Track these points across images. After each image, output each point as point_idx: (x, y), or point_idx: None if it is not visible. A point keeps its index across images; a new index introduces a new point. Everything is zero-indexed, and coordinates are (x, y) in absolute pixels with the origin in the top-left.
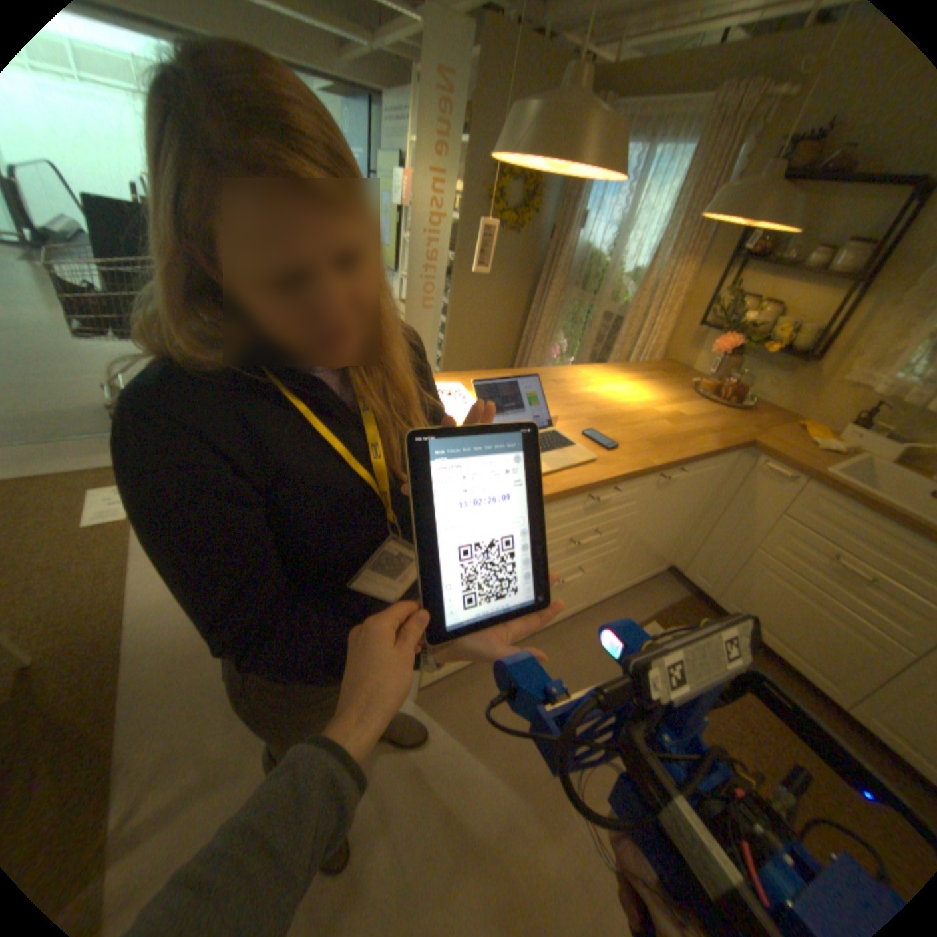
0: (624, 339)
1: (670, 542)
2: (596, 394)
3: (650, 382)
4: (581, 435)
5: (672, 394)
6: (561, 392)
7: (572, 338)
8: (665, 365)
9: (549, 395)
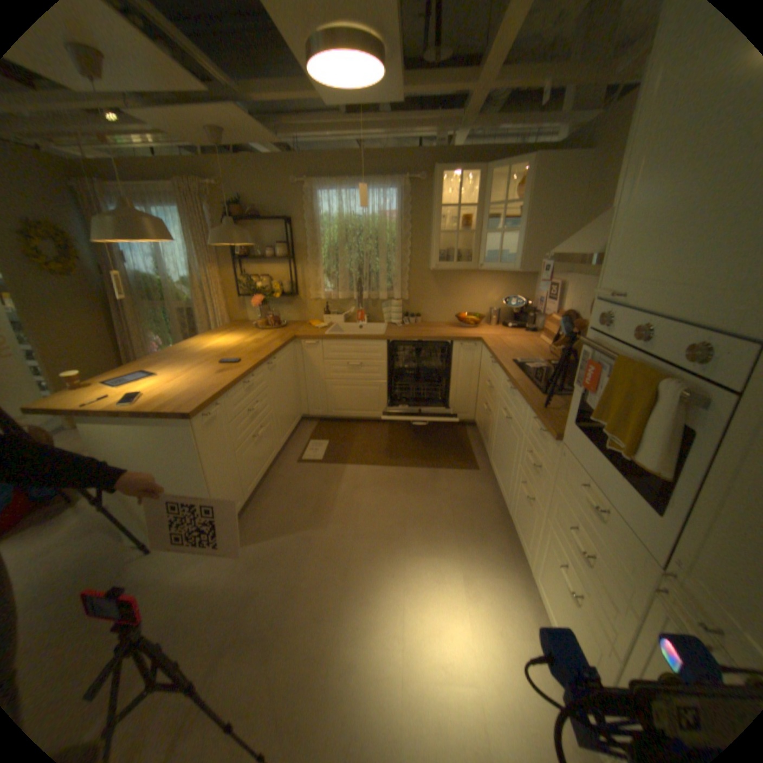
0: (200, 320)
1: (292, 400)
2: (209, 348)
3: (232, 333)
4: (218, 364)
5: (247, 334)
6: (189, 354)
7: (162, 333)
8: (233, 324)
9: (184, 358)
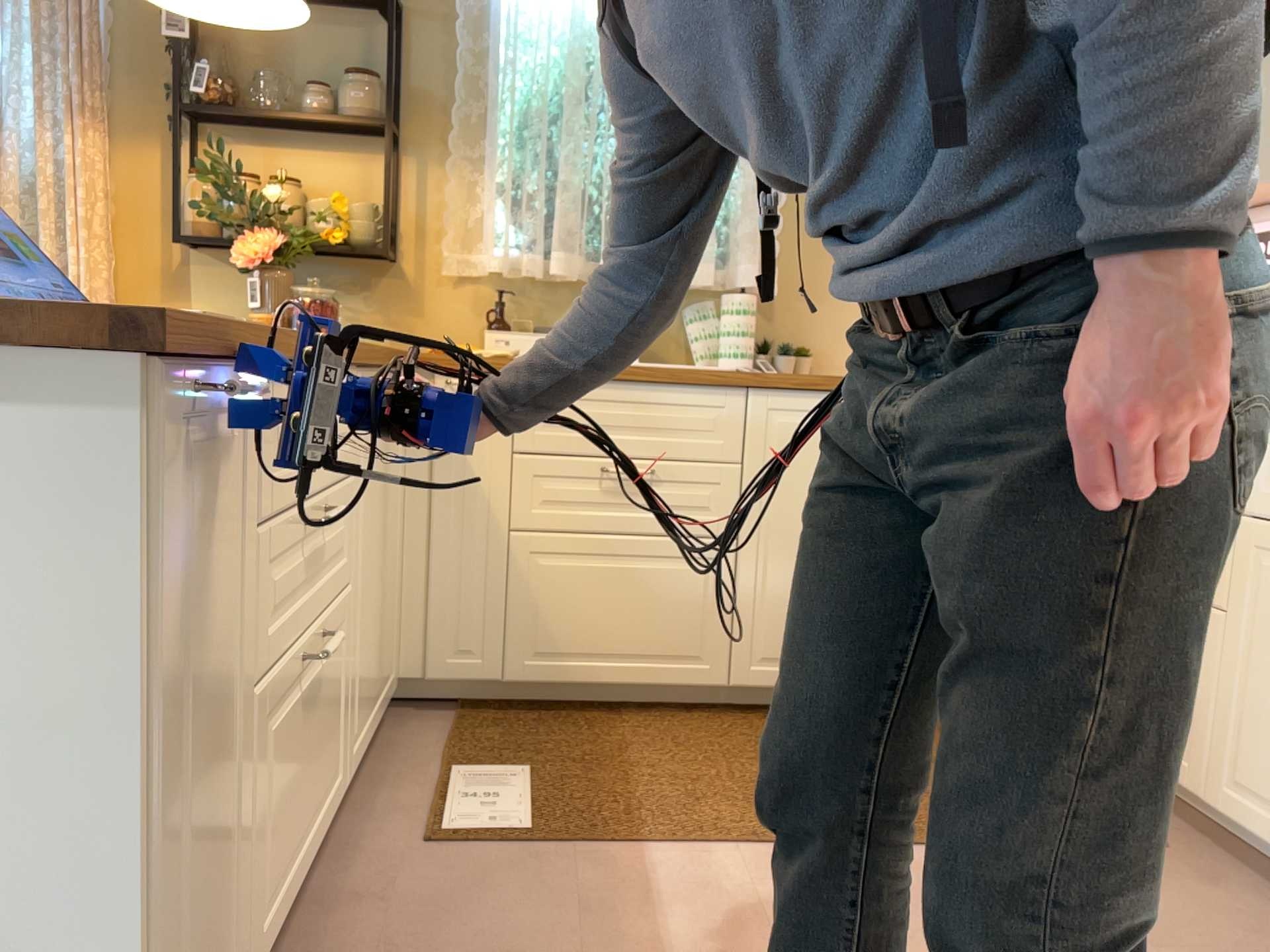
0: None
1: (386, 595)
2: None
3: None
4: None
5: None
6: None
7: None
8: None
9: None
